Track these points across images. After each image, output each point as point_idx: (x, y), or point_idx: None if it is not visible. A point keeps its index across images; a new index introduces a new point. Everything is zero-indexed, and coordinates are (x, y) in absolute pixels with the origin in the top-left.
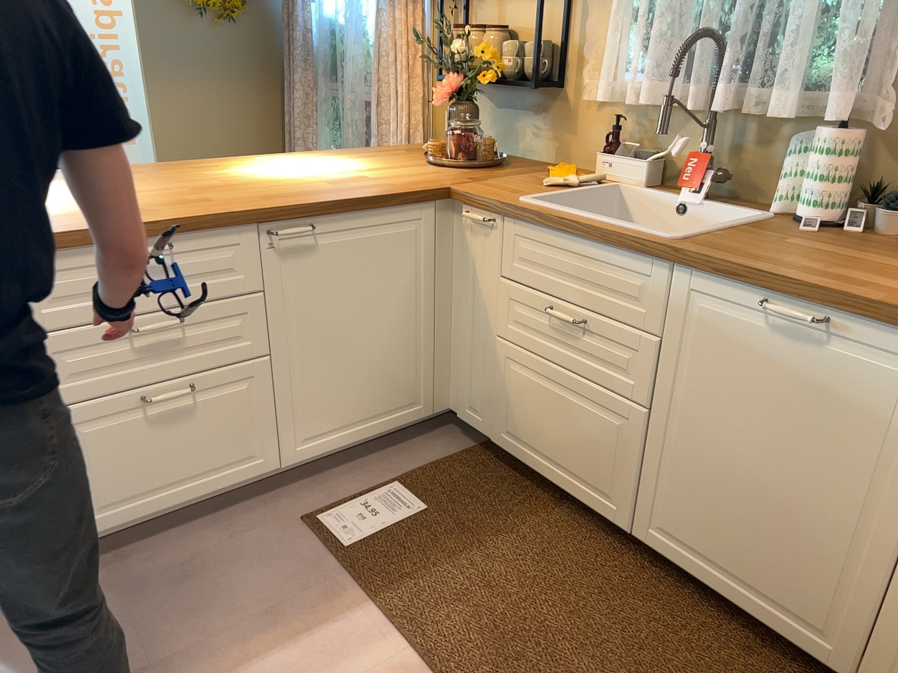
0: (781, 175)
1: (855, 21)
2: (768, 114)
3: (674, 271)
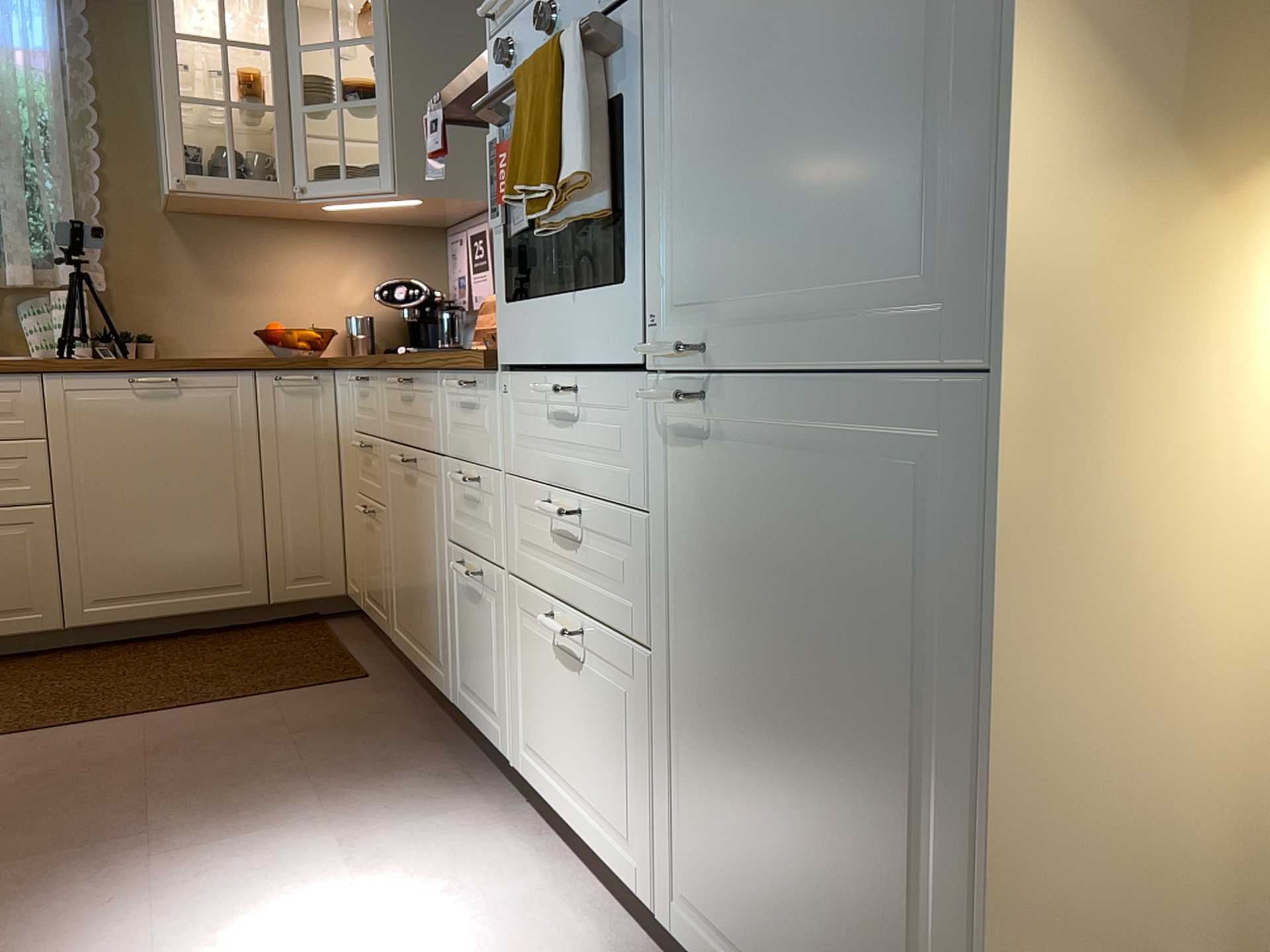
0: (30, 332)
1: (56, 218)
2: (1, 285)
3: (44, 381)
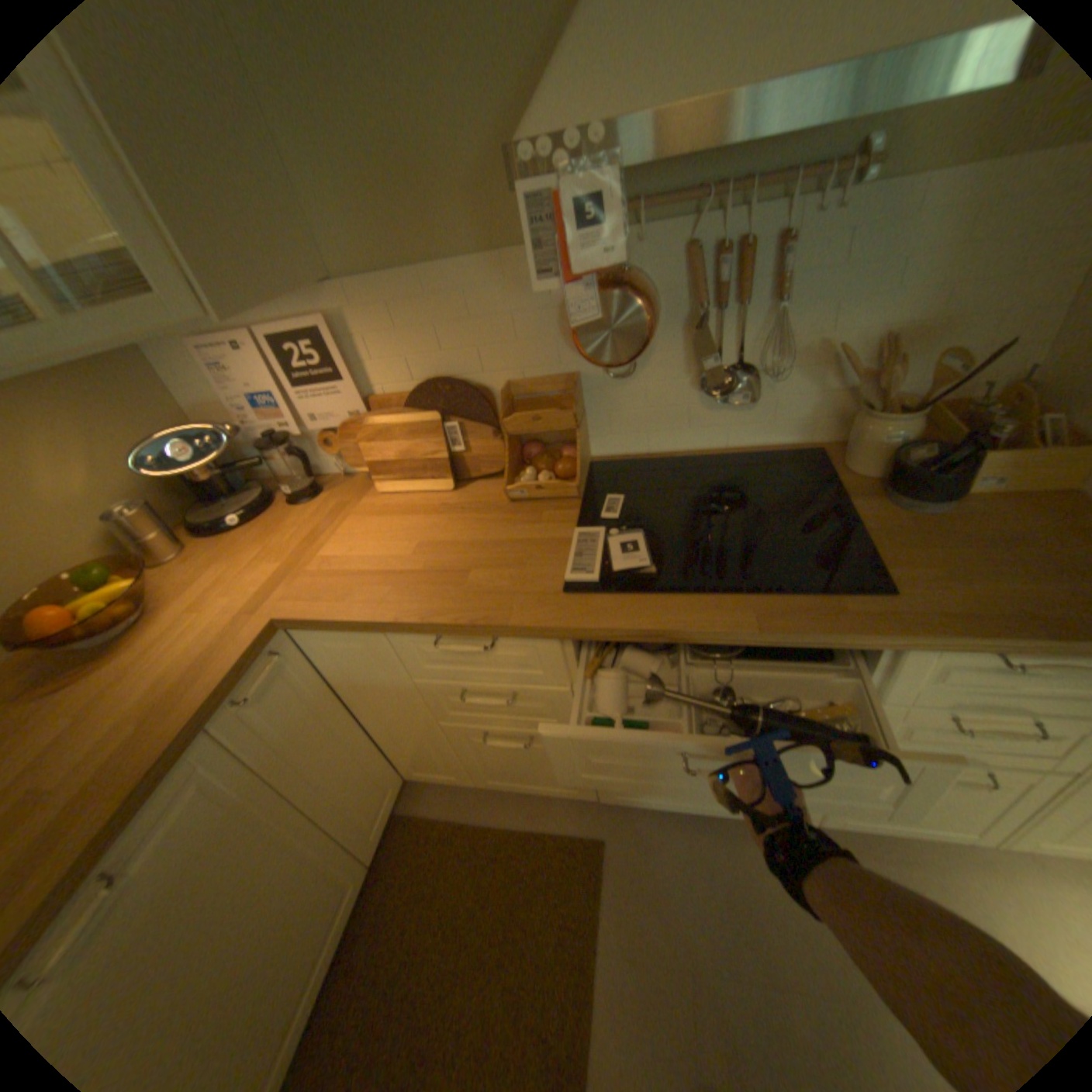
0: None
1: None
2: None
3: None
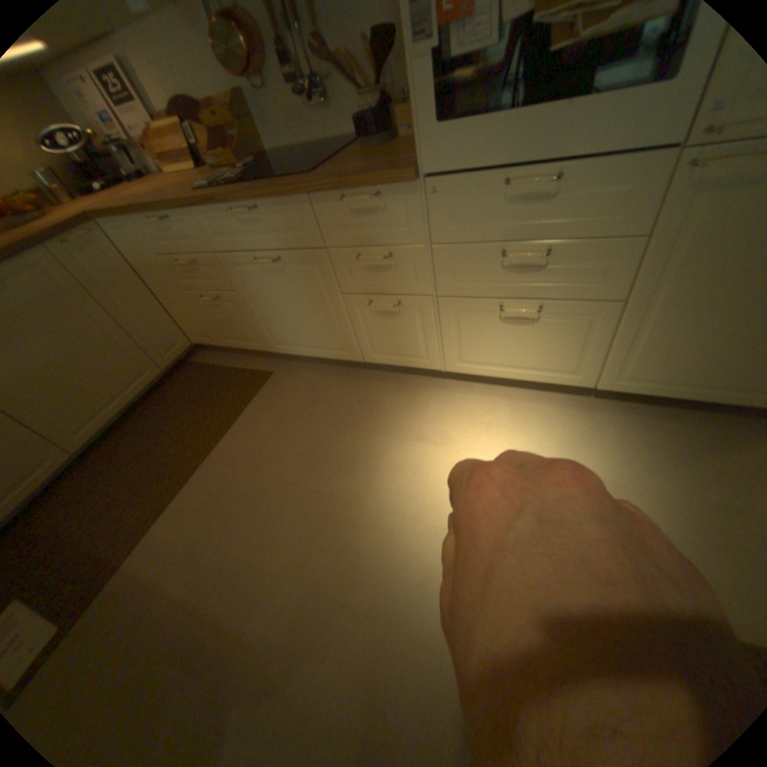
0: None
1: None
2: None
3: None
